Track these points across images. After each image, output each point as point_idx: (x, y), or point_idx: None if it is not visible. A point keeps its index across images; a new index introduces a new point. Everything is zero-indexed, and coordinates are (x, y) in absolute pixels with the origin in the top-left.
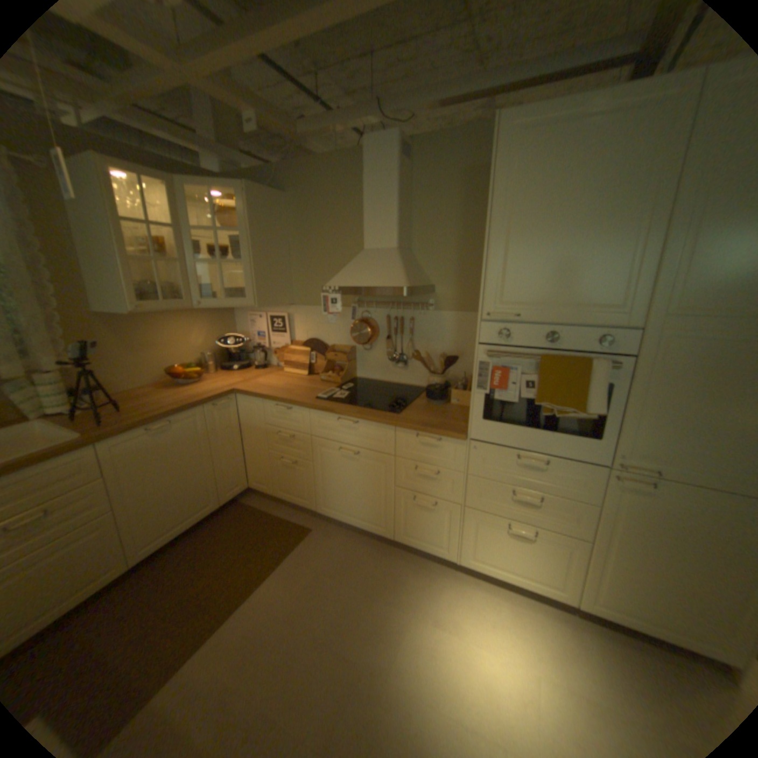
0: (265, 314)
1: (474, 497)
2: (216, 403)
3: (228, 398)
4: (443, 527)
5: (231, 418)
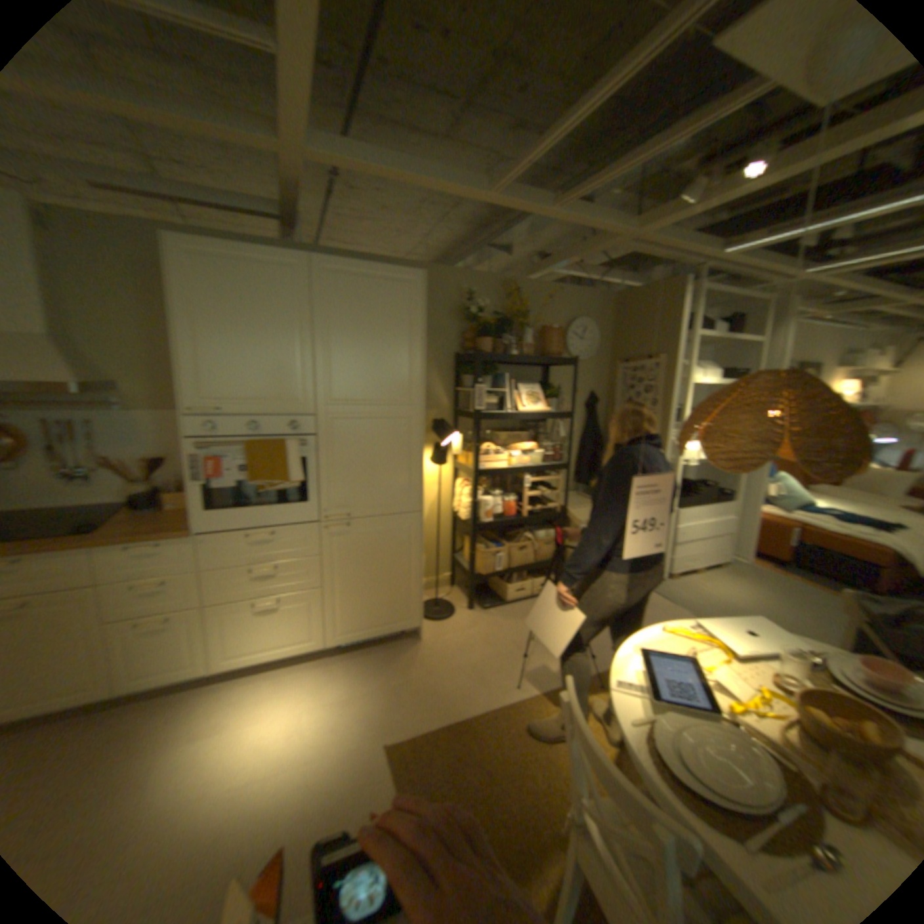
0: None
1: (207, 593)
2: None
3: None
4: (177, 644)
5: None
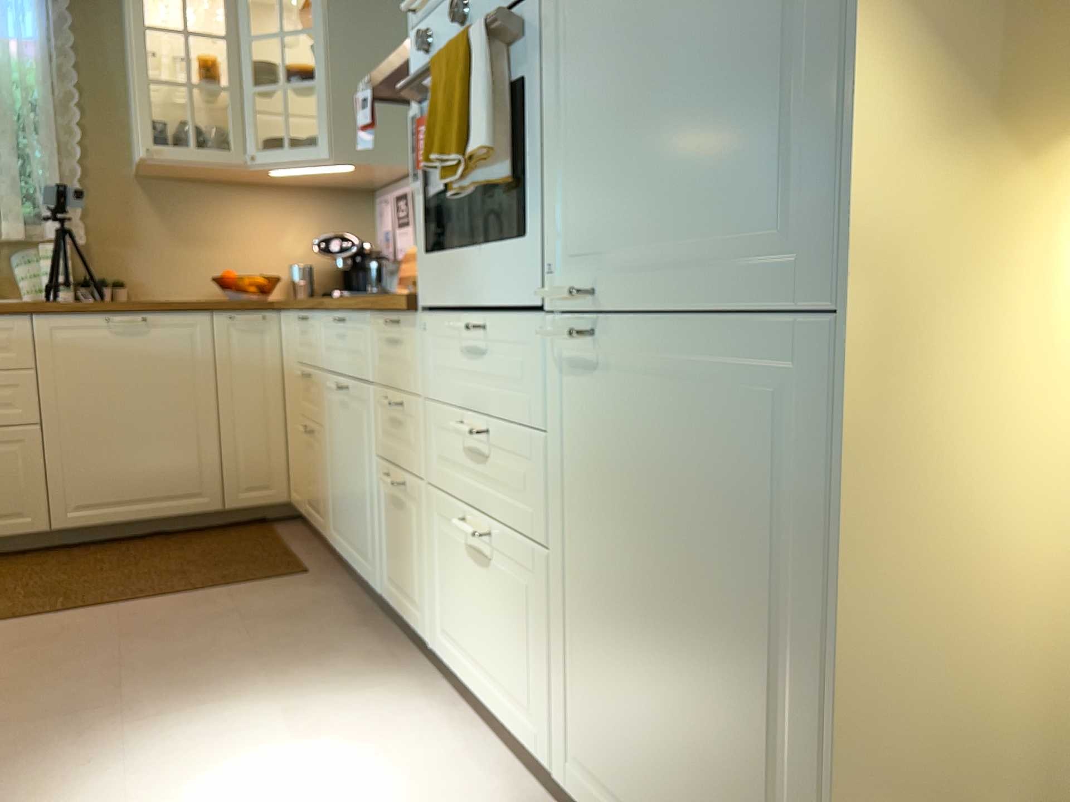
0: (391, 191)
1: (435, 456)
2: (236, 314)
3: (264, 314)
4: (415, 548)
5: (266, 351)
